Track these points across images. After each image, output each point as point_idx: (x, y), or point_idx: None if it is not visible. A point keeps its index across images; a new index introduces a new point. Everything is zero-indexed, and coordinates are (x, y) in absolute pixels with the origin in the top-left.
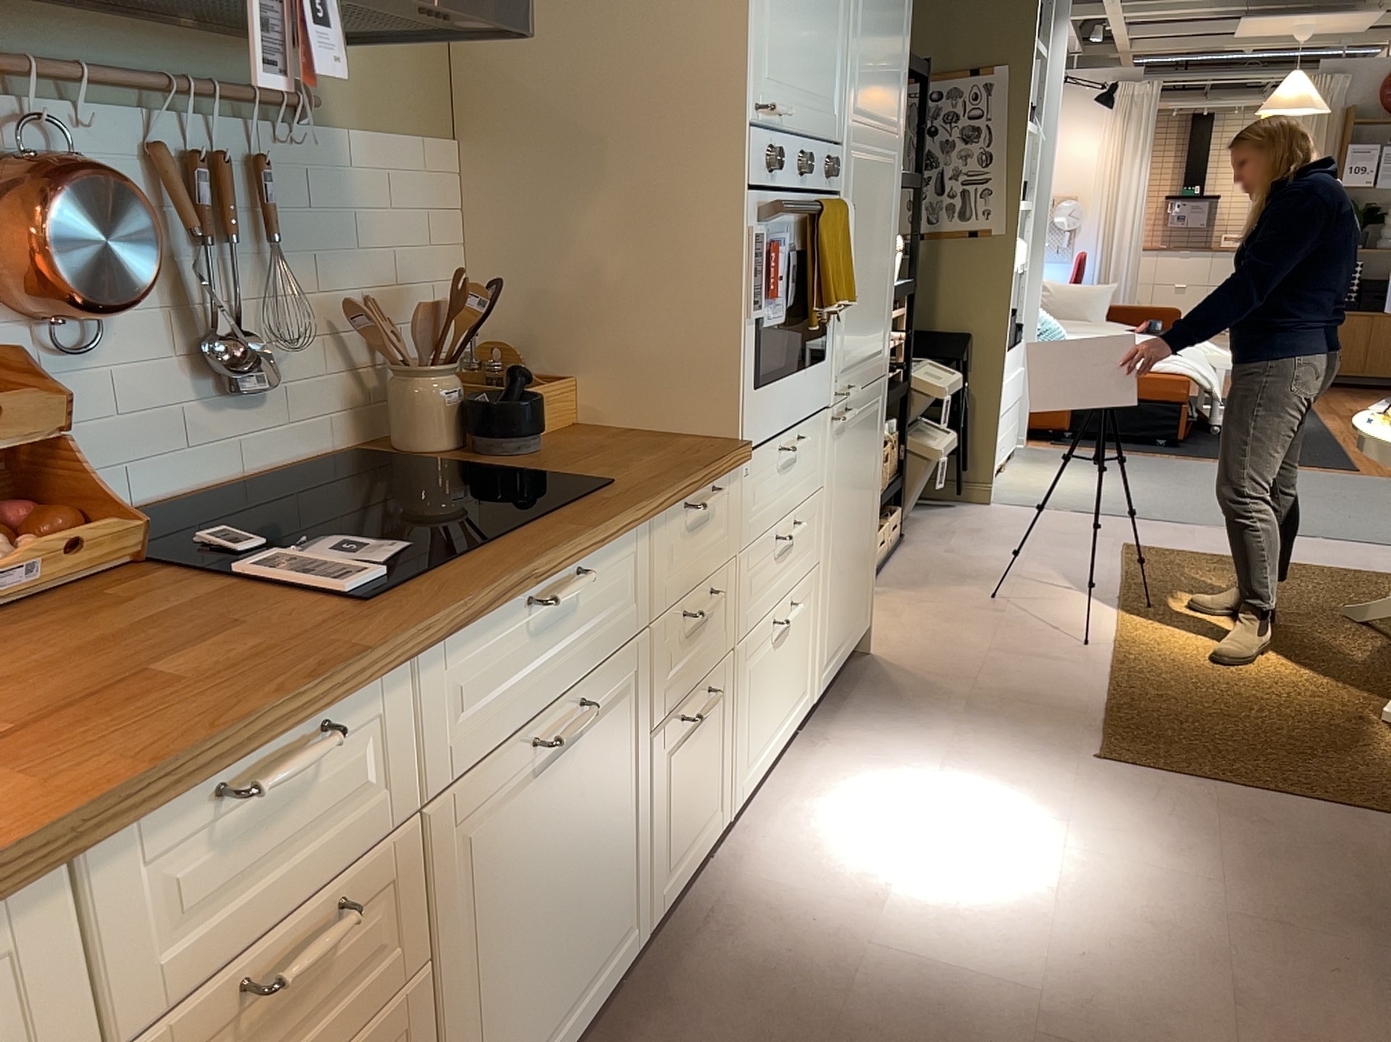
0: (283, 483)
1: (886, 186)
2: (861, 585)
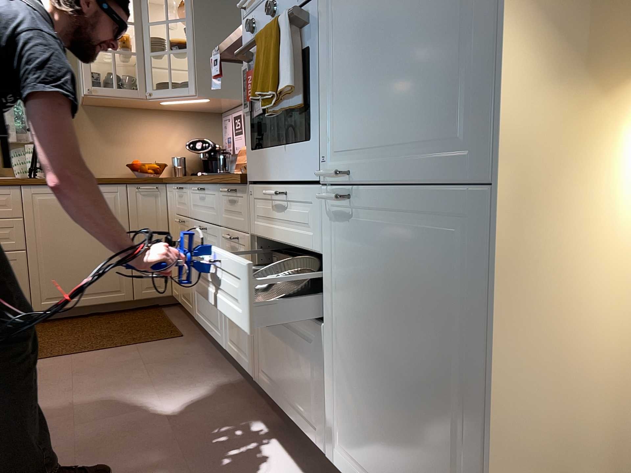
0: None
1: None
2: None
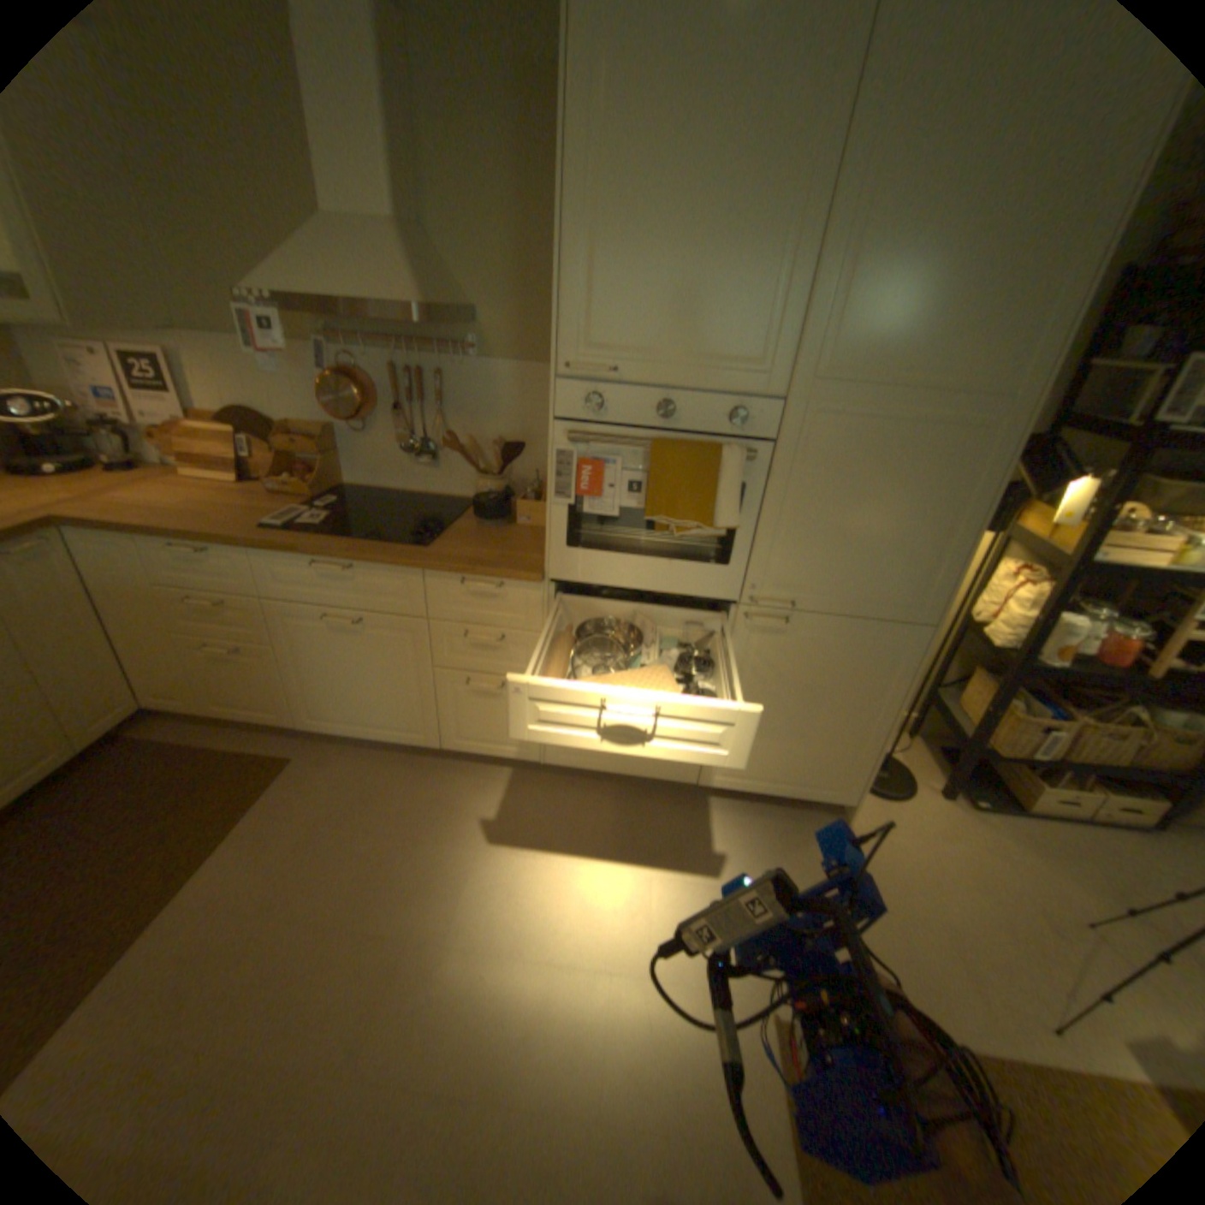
0: (428, 500)
1: (954, 443)
2: (830, 766)
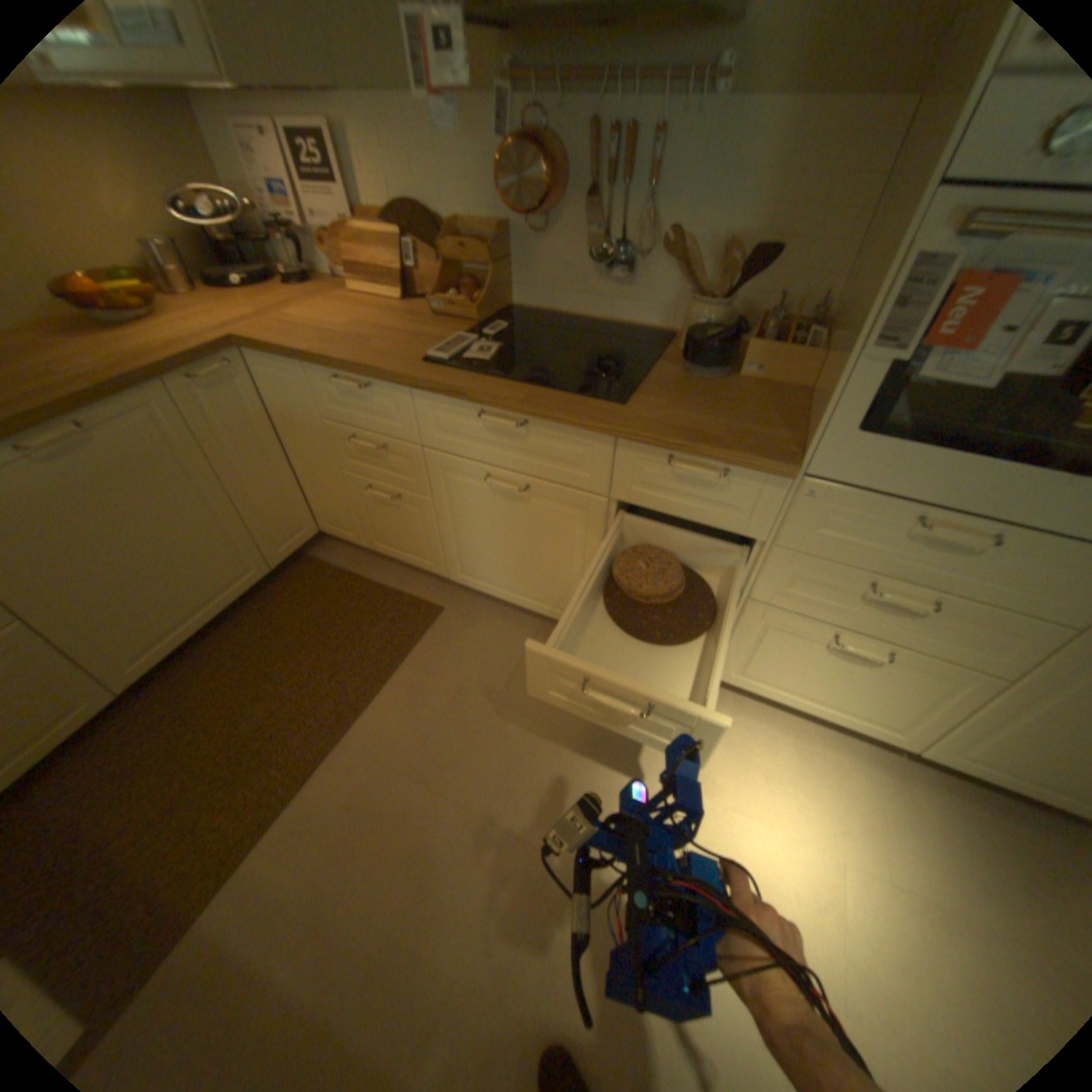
0: (613, 330)
1: None
2: None
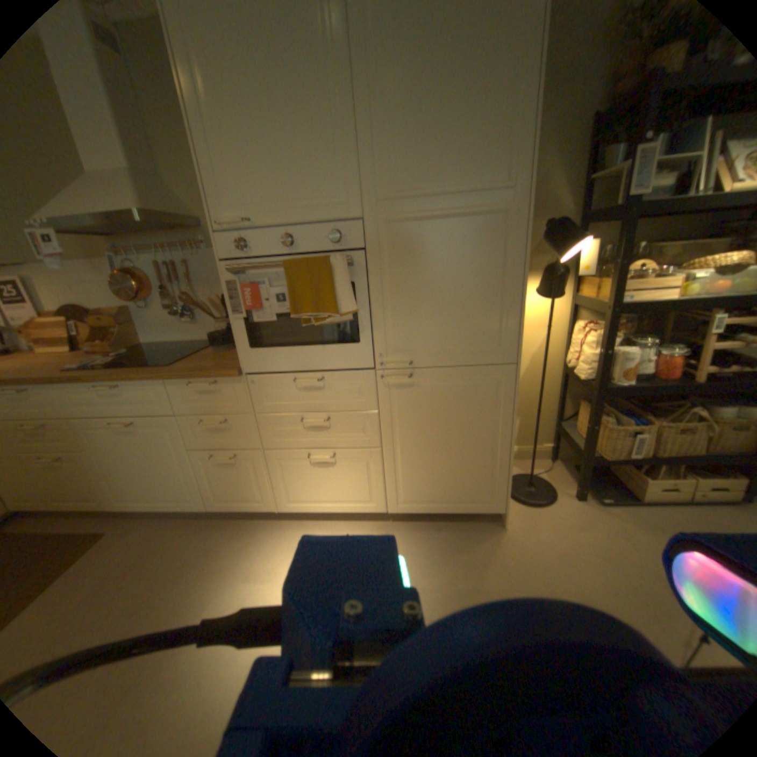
0: (192, 344)
1: (485, 227)
2: (477, 484)
